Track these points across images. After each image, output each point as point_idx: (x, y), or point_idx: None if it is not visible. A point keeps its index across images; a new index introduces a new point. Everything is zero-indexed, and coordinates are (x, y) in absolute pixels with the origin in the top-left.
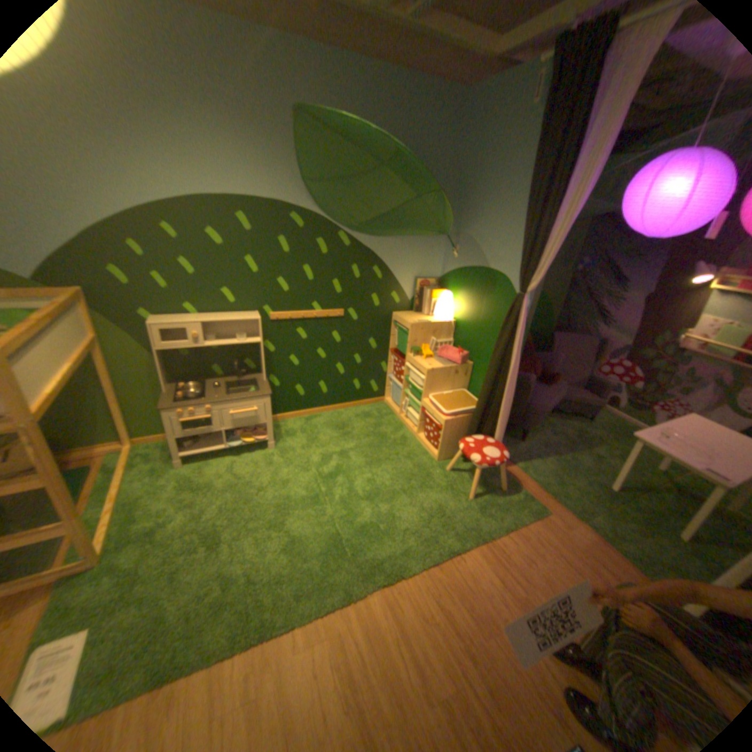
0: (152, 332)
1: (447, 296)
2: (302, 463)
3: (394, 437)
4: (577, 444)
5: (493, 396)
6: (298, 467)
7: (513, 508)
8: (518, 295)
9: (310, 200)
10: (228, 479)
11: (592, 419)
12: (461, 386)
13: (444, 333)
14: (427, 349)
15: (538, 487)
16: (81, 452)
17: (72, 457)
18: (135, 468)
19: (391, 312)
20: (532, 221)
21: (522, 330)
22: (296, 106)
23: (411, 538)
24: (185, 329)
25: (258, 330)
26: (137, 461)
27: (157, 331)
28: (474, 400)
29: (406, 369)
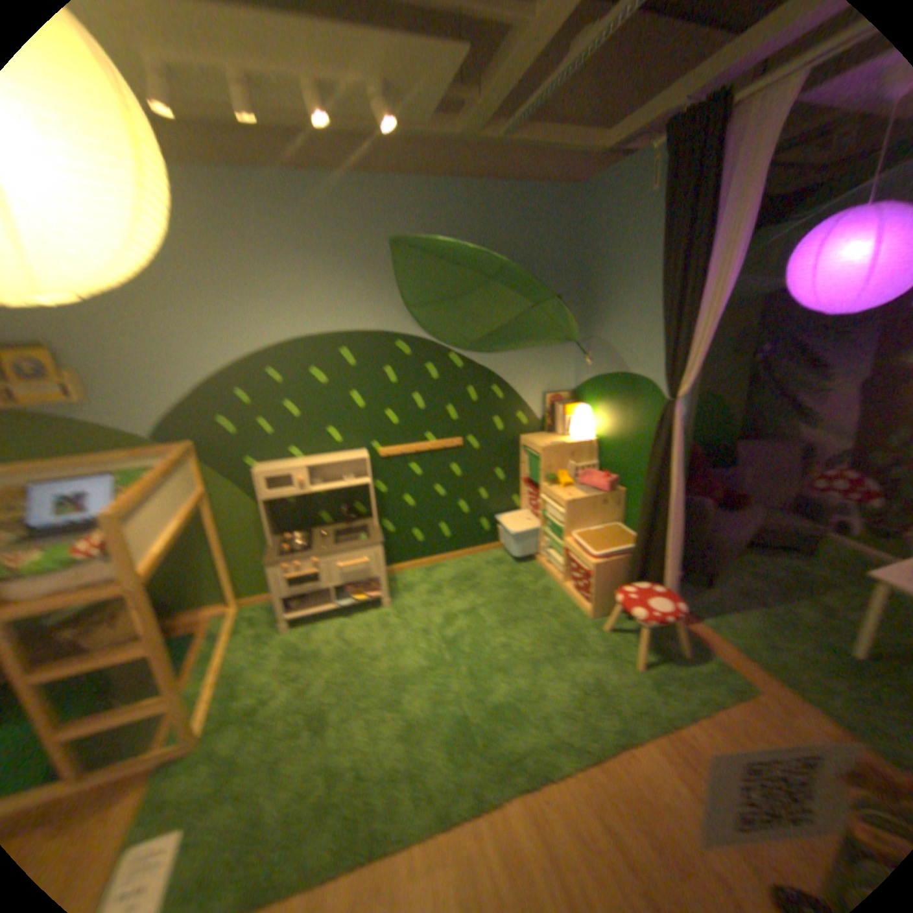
0: (257, 480)
1: (583, 411)
2: (421, 624)
3: (534, 589)
4: (792, 591)
5: (654, 530)
6: (416, 629)
7: (702, 684)
8: (669, 401)
9: (415, 325)
10: (336, 645)
11: (811, 554)
12: (615, 519)
13: (586, 454)
14: (565, 475)
15: (737, 653)
16: (186, 615)
17: (177, 621)
18: (239, 633)
19: (519, 435)
20: (673, 314)
21: (679, 443)
22: (392, 239)
23: (559, 724)
24: (290, 474)
25: (366, 468)
26: (241, 625)
27: (262, 478)
28: (632, 536)
29: (542, 502)
